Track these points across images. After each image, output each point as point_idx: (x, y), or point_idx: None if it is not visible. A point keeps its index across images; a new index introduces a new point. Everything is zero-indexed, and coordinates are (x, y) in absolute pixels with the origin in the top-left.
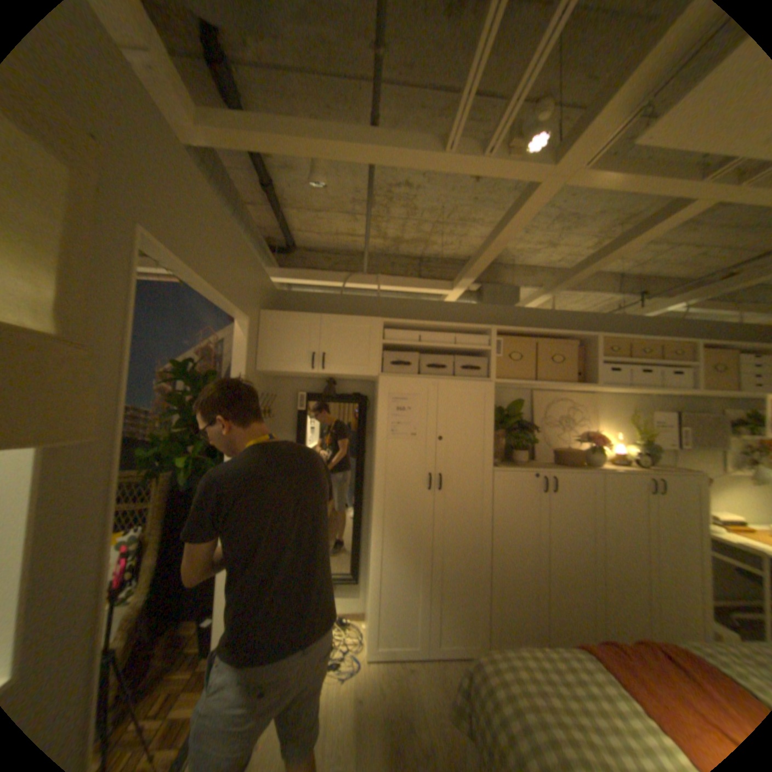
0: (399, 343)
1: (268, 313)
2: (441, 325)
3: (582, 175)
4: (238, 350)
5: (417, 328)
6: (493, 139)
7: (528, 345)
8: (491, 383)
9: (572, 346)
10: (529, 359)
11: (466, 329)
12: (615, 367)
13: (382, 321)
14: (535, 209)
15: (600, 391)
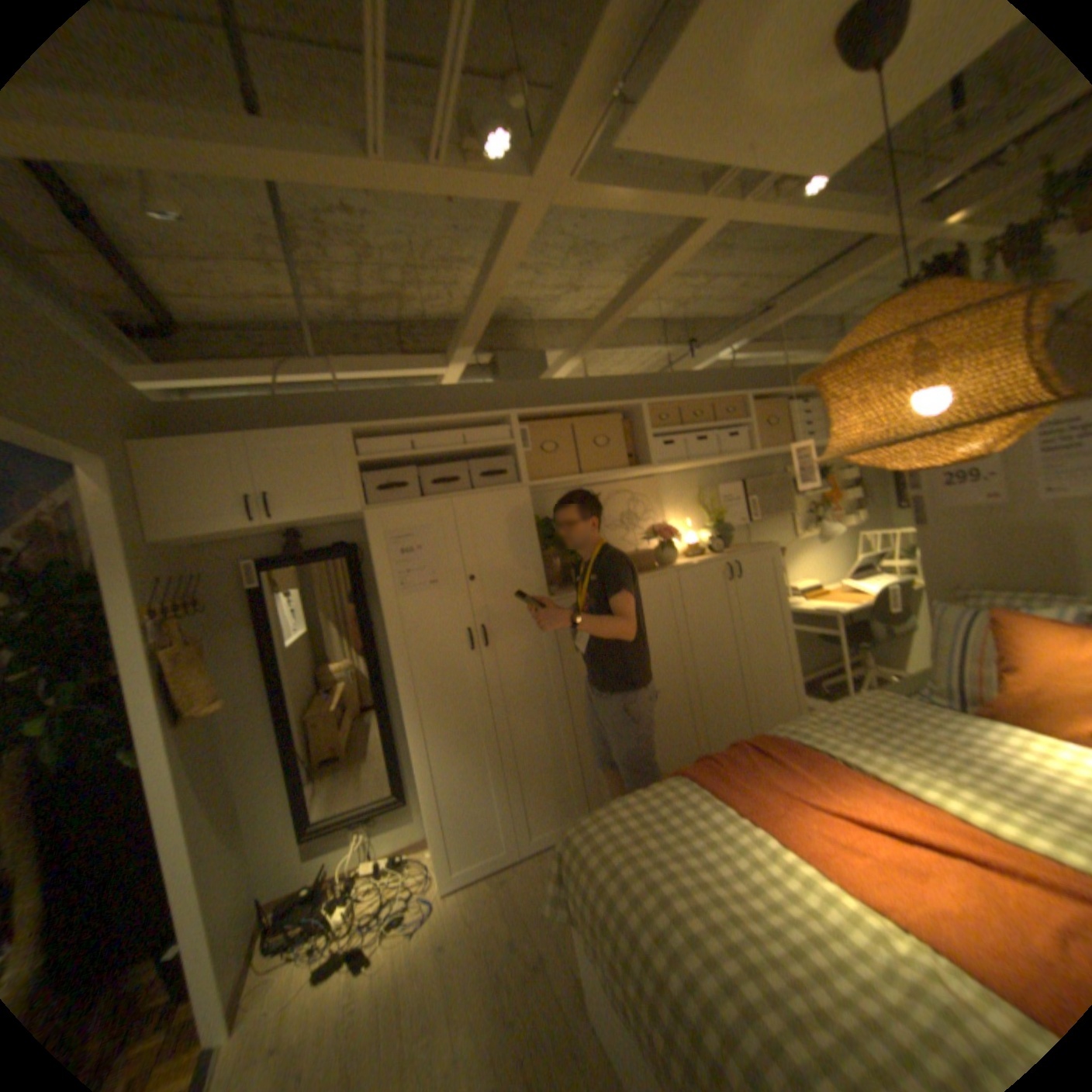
0: (382, 456)
1: (142, 444)
2: (438, 419)
3: (568, 190)
4: (98, 516)
5: (406, 429)
6: (434, 136)
7: (562, 429)
8: (525, 488)
9: (615, 420)
10: (567, 446)
11: (476, 420)
12: (667, 439)
13: (348, 426)
14: (524, 240)
15: (657, 471)
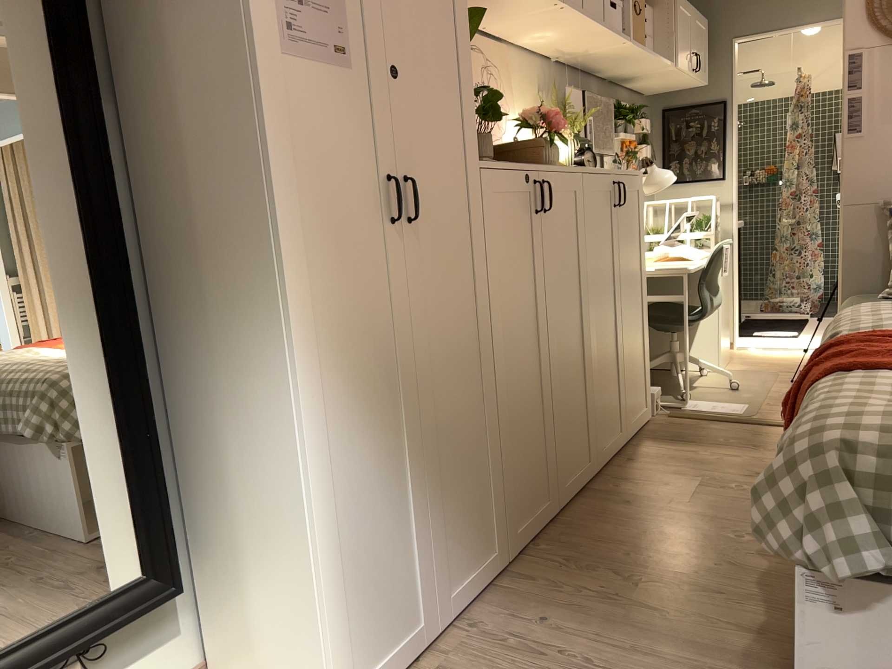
0: None
1: None
2: None
3: None
4: None
5: None
6: None
7: None
8: None
9: None
10: None
11: None
12: None
13: None
14: None
15: (520, 34)
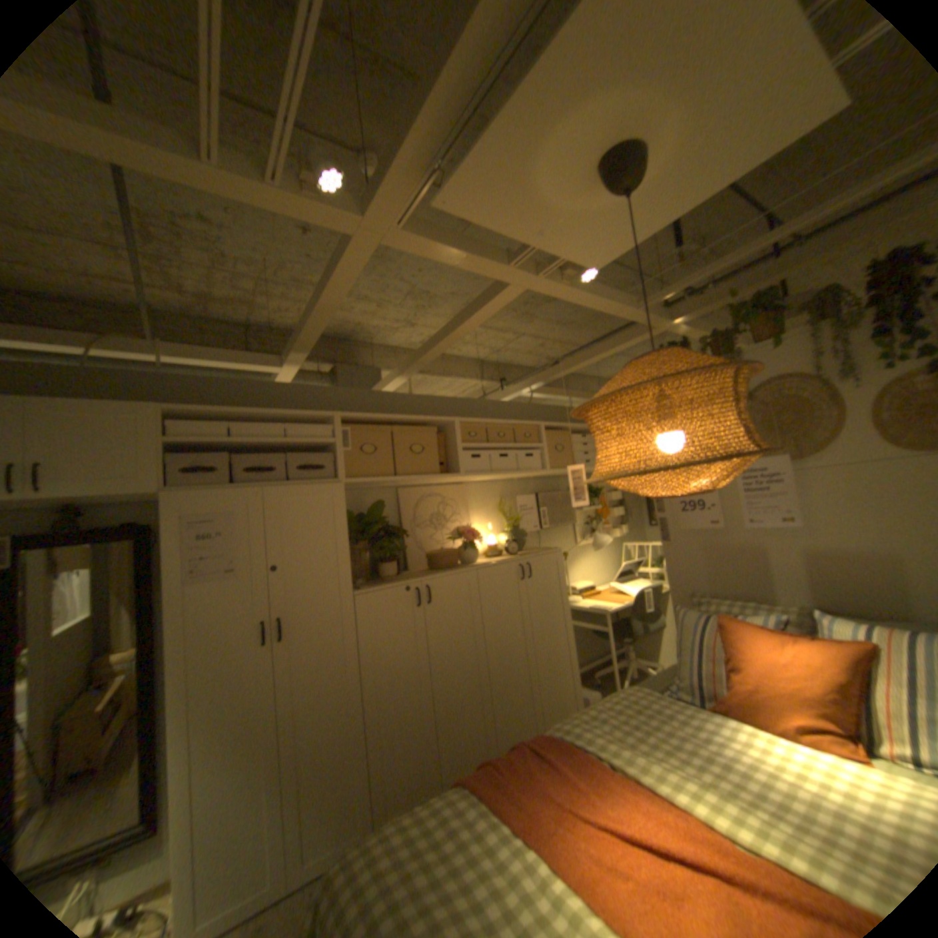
0: (193, 439)
1: None
2: (260, 411)
3: (395, 235)
4: None
5: (225, 417)
6: (270, 160)
7: (383, 435)
8: (340, 484)
9: (431, 433)
10: (386, 450)
11: (300, 417)
12: (475, 454)
13: (159, 406)
14: (357, 270)
15: (465, 480)
